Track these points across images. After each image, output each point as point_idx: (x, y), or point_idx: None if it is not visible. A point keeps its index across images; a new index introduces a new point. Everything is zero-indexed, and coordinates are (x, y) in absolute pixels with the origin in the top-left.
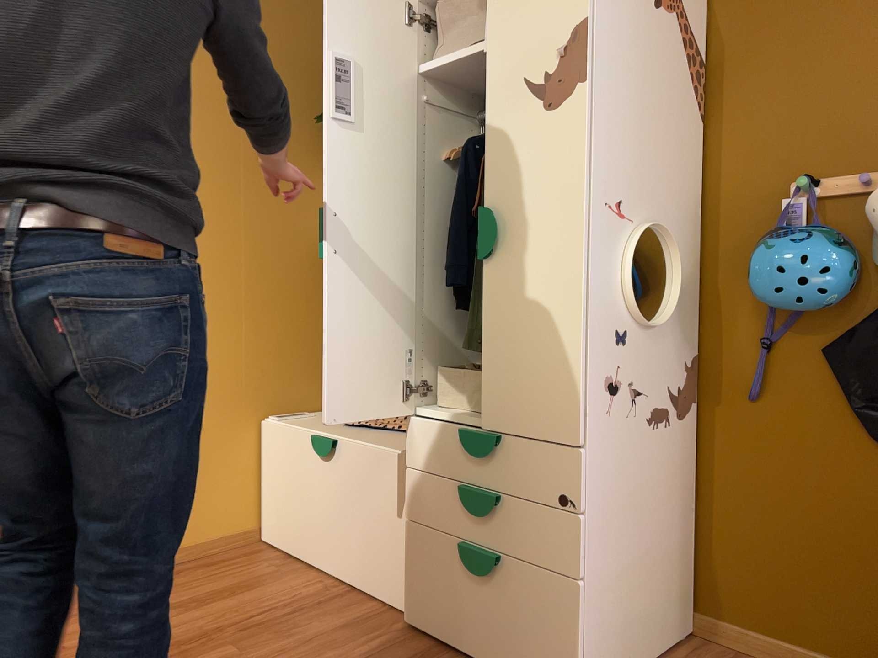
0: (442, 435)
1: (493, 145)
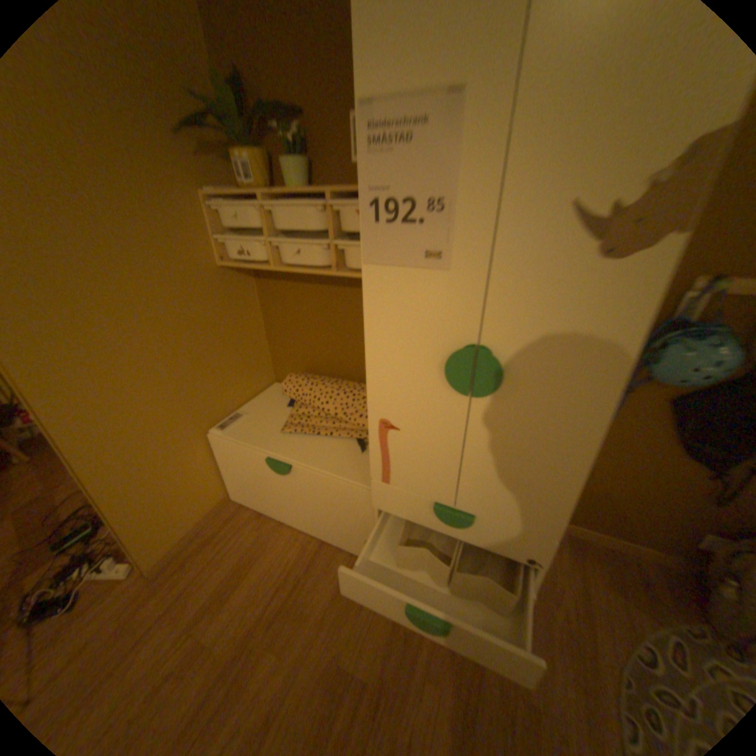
0: (411, 499)
1: (503, 279)
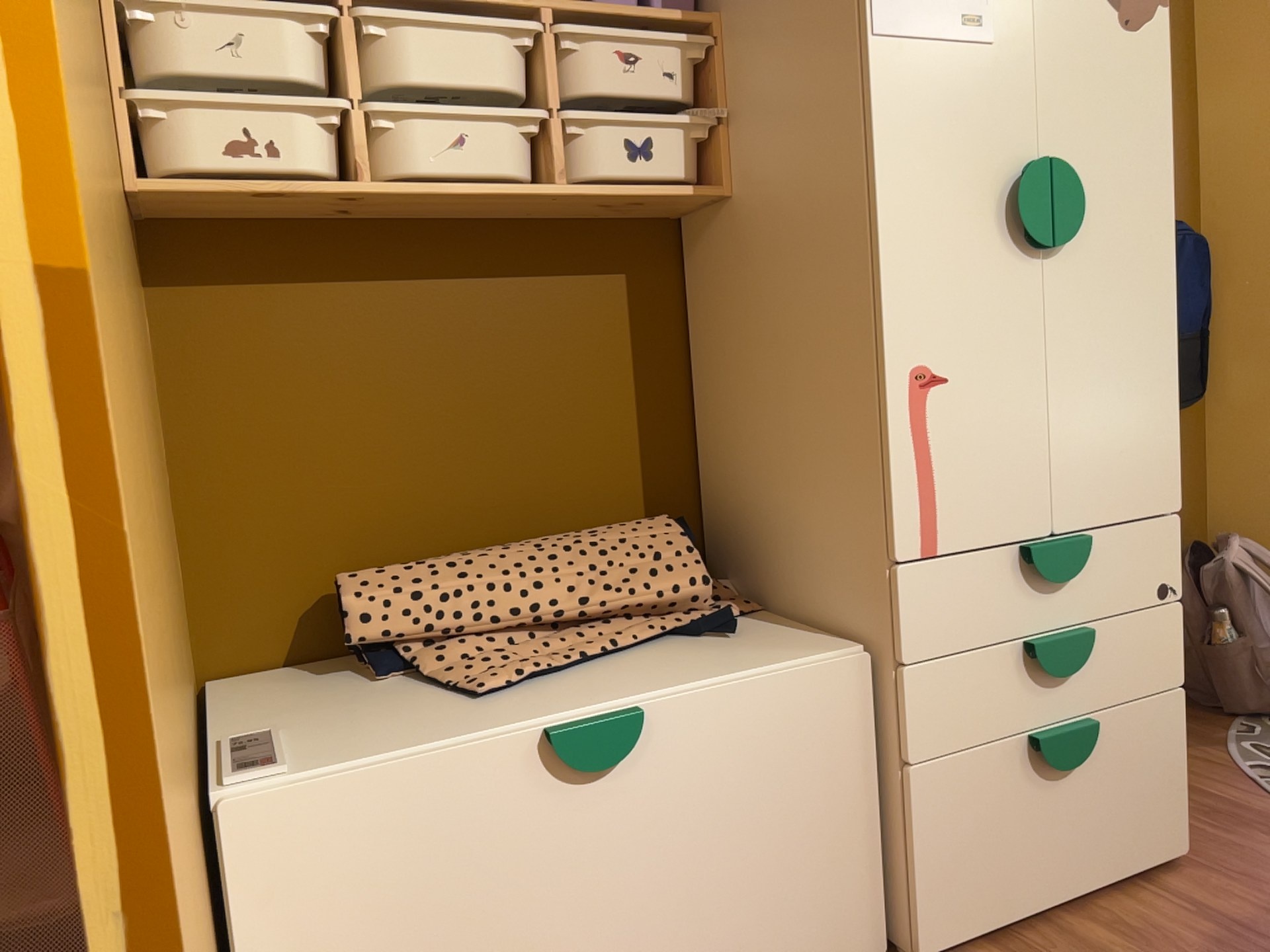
0: (982, 571)
1: (1050, 57)
